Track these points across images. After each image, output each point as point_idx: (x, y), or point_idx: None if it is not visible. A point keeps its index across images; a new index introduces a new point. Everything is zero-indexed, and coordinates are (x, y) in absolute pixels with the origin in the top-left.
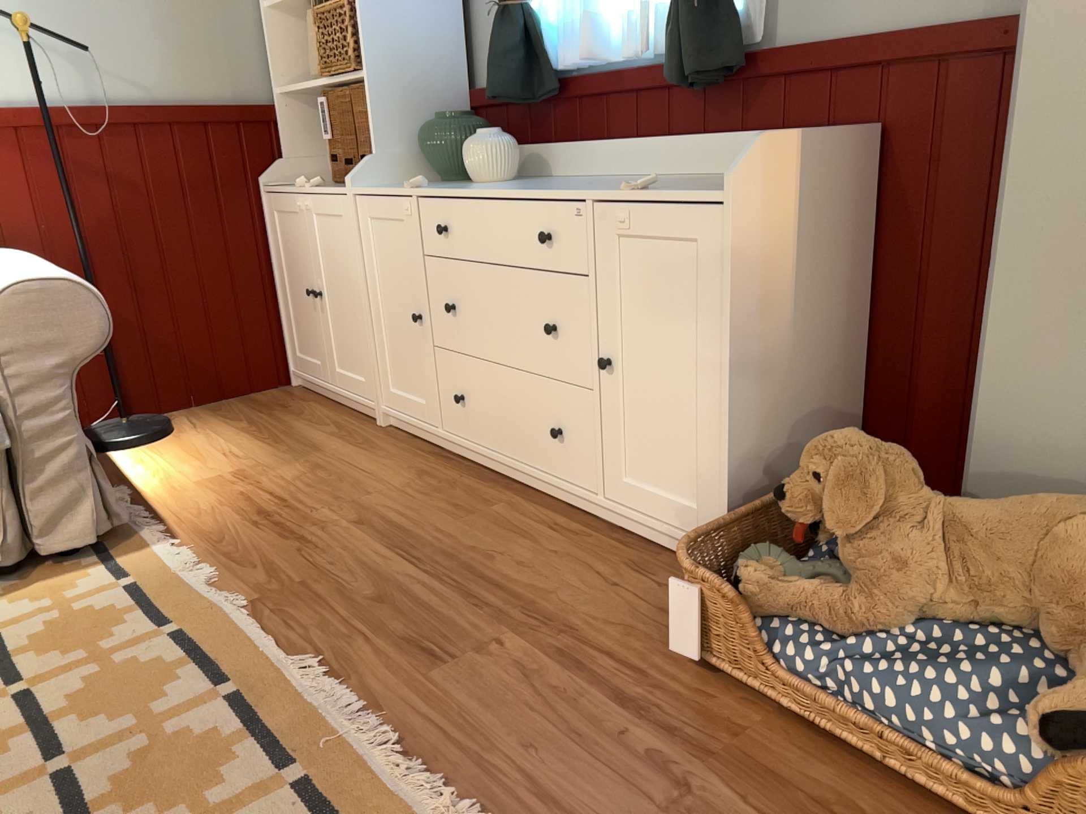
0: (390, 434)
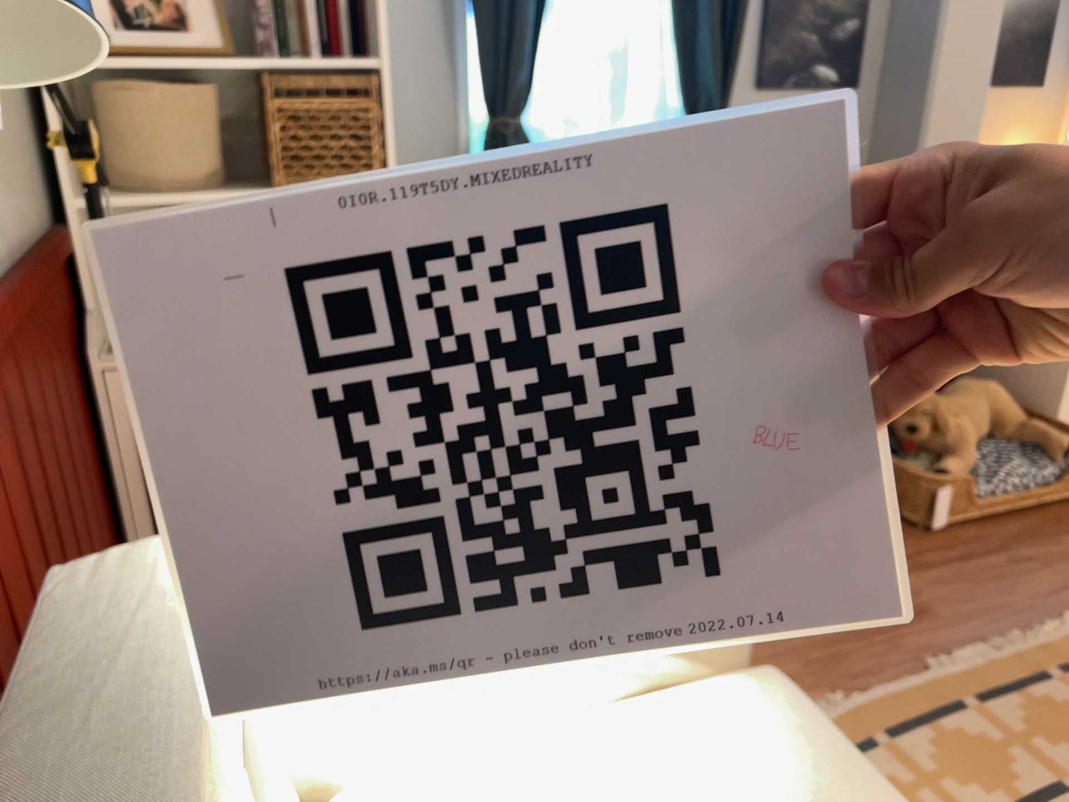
0: None
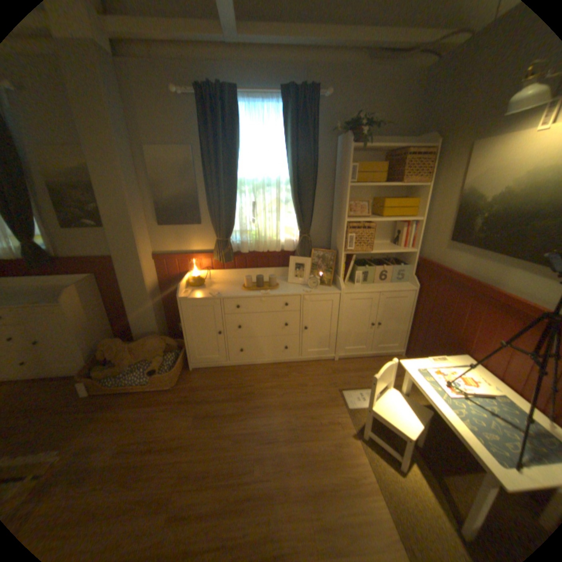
0: None
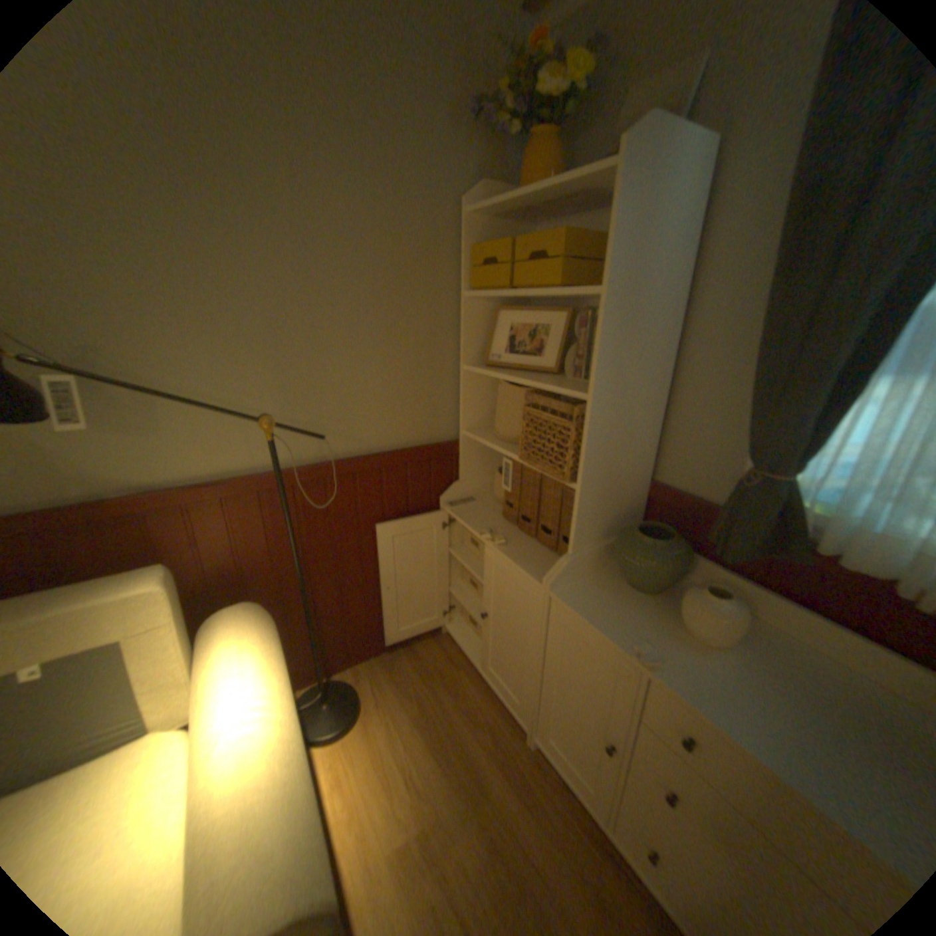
0: (545, 774)
